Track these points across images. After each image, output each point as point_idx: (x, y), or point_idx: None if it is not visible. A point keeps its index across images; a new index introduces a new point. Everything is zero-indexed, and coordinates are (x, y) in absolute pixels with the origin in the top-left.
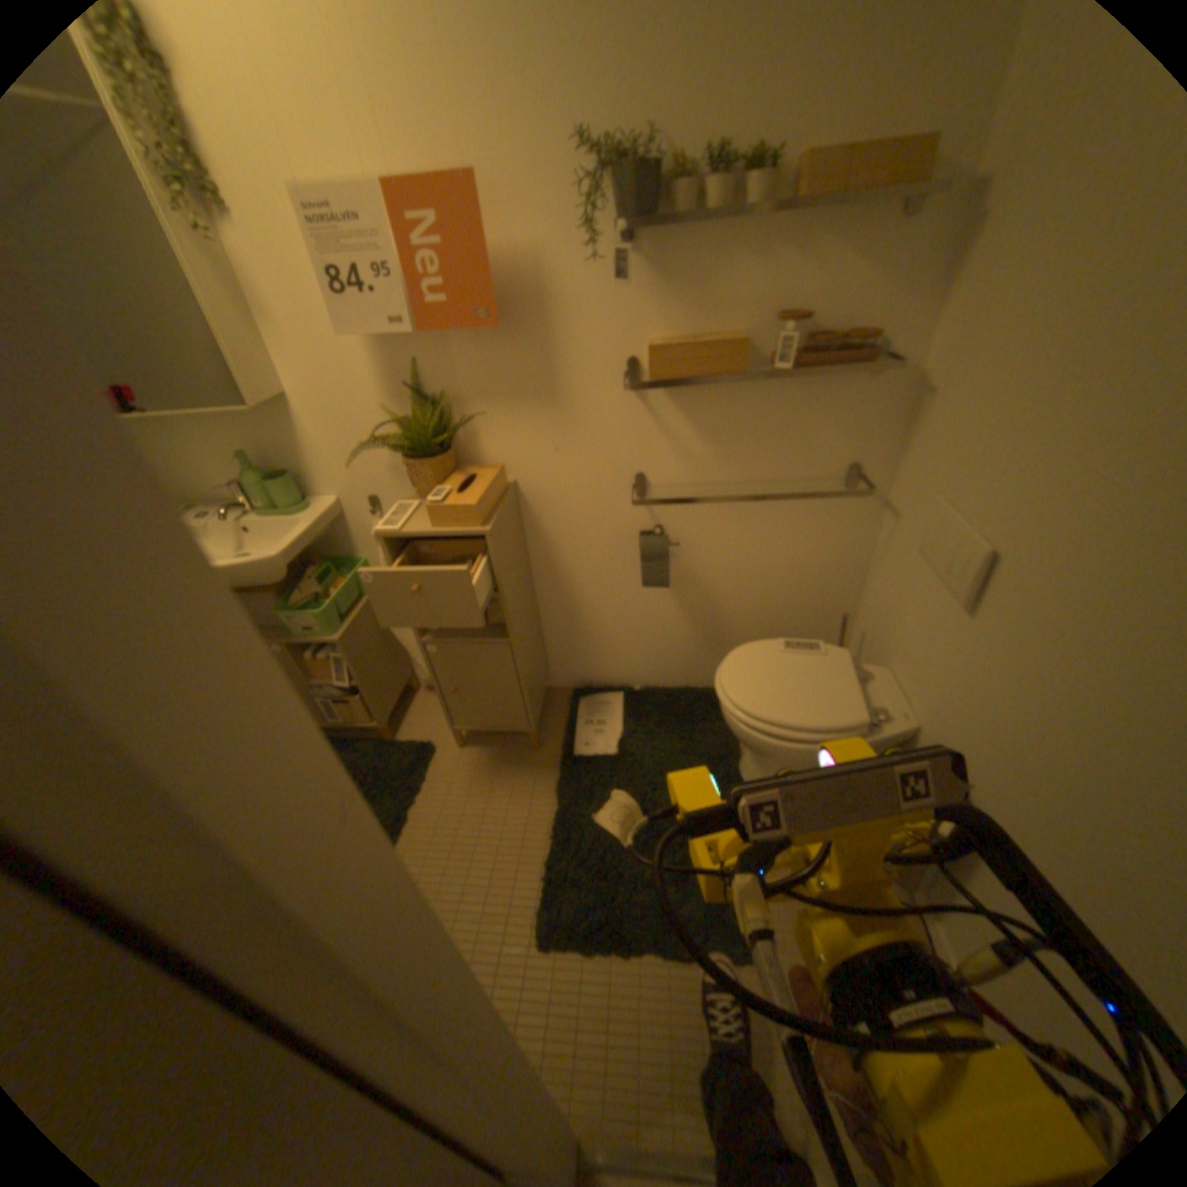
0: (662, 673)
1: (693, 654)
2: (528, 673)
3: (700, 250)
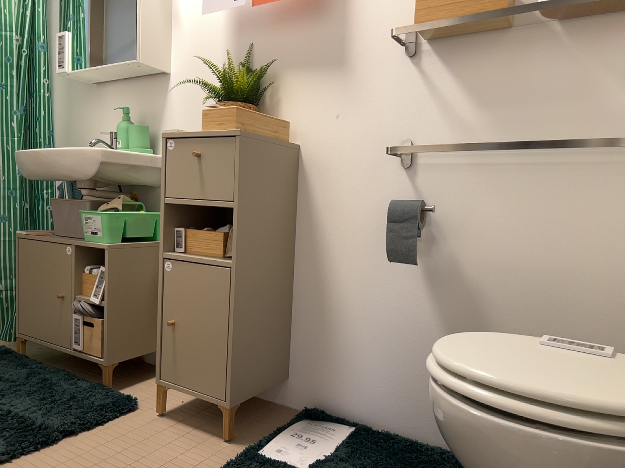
0: (411, 412)
1: None
2: (247, 325)
3: None
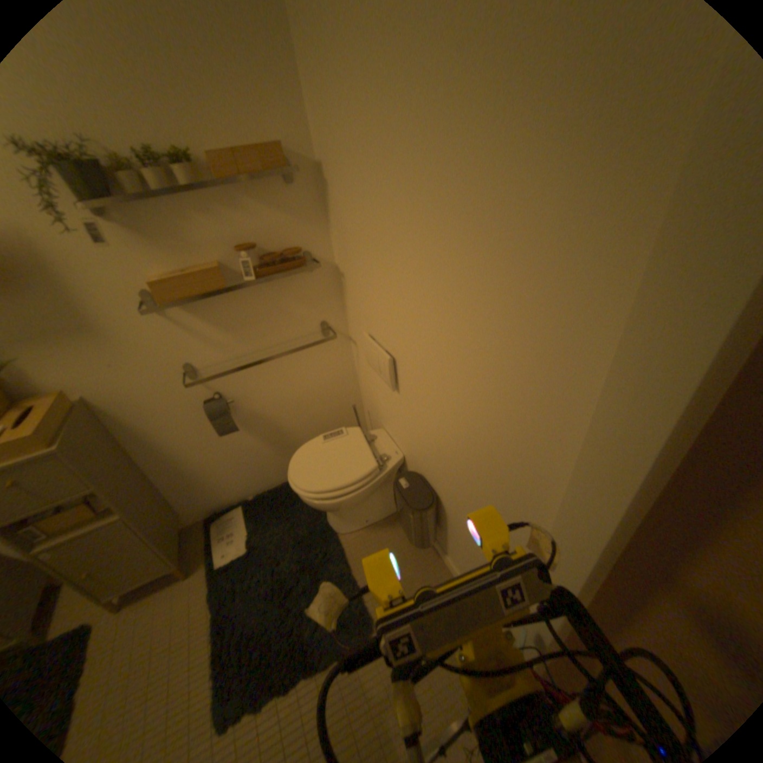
0: (263, 482)
1: (279, 462)
2: (152, 532)
3: (162, 215)
